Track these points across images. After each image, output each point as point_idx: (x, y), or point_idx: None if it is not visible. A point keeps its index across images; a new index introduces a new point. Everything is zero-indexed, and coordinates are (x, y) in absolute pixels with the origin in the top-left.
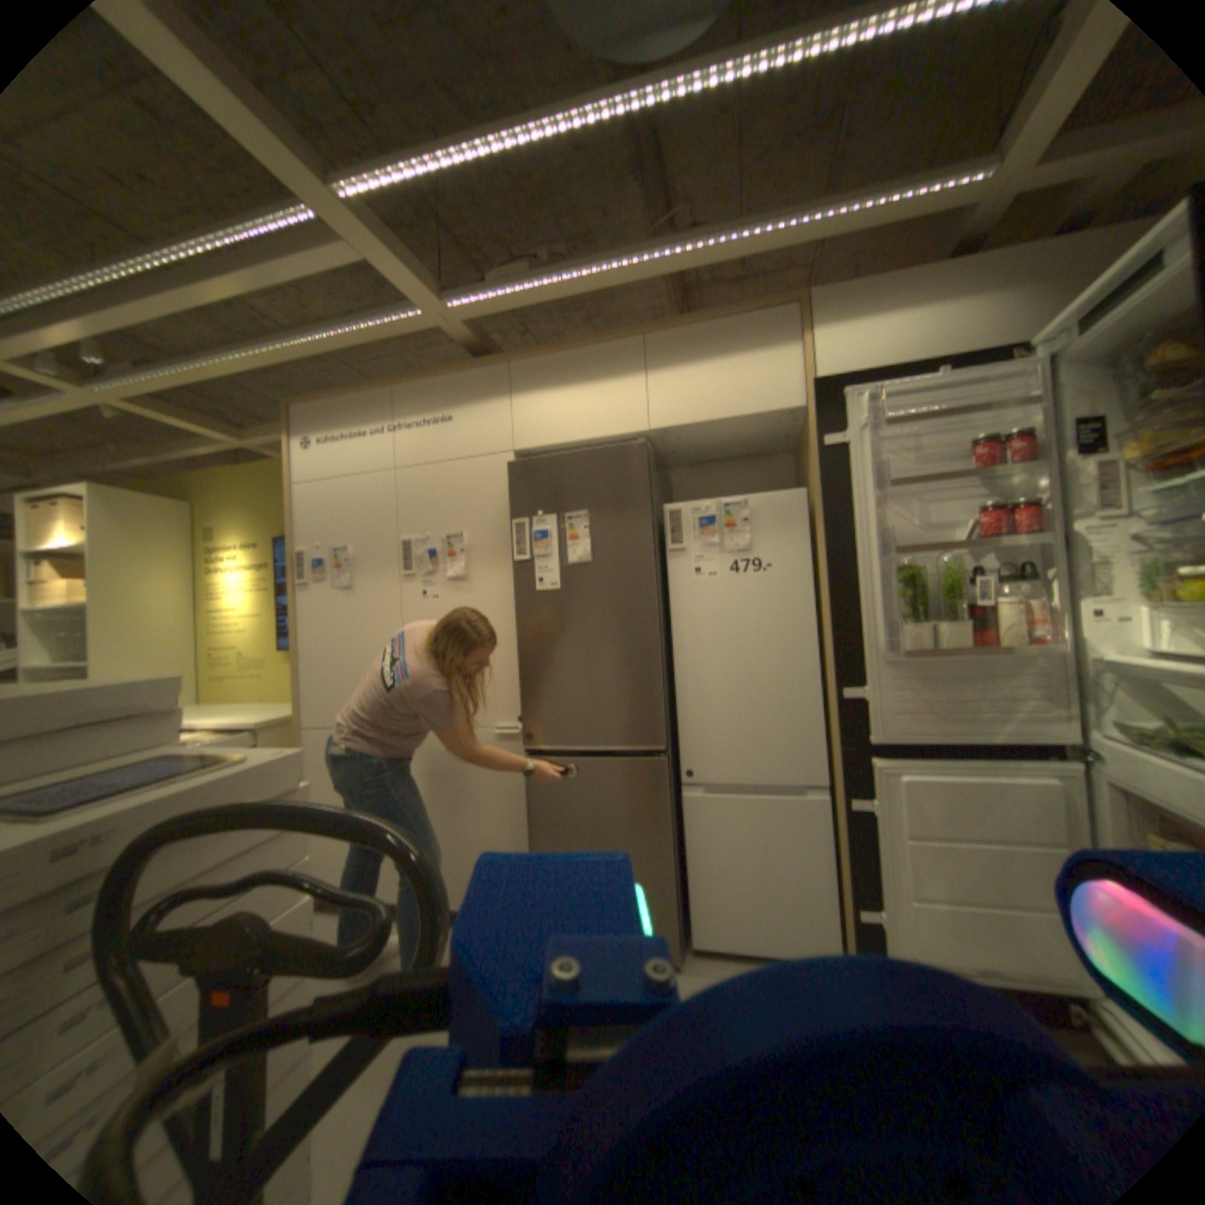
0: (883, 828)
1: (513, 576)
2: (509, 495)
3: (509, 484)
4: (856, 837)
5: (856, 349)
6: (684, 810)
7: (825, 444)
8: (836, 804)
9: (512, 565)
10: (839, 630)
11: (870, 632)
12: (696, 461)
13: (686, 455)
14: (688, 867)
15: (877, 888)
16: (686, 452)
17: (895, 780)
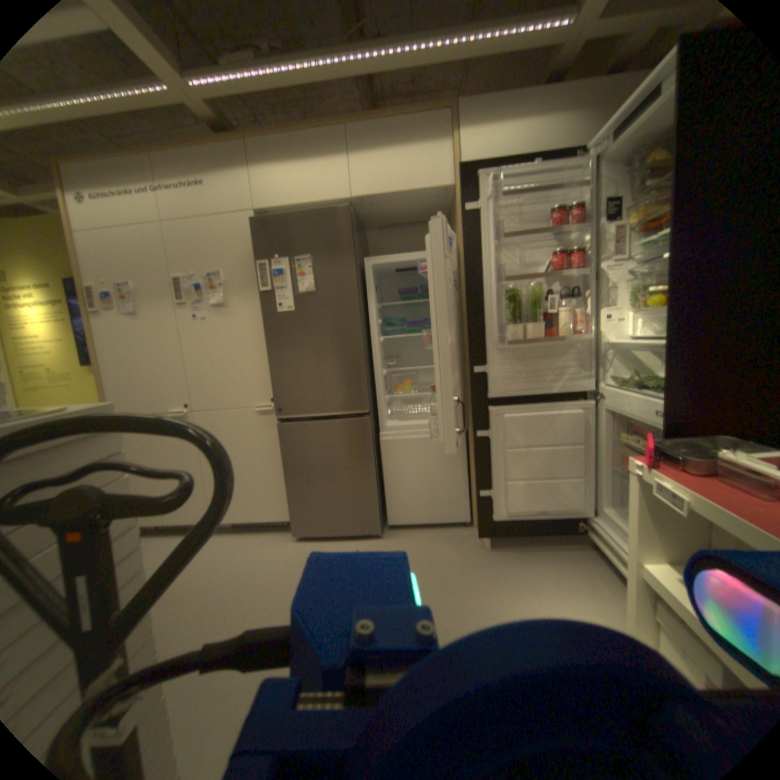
0: (492, 444)
1: (260, 302)
2: (252, 243)
3: (252, 235)
4: (478, 452)
5: (486, 146)
6: (381, 448)
7: (465, 212)
8: (467, 436)
9: (259, 295)
10: (471, 333)
11: (489, 331)
12: (384, 225)
13: (377, 219)
14: (384, 480)
15: (488, 477)
16: (377, 217)
17: (500, 417)
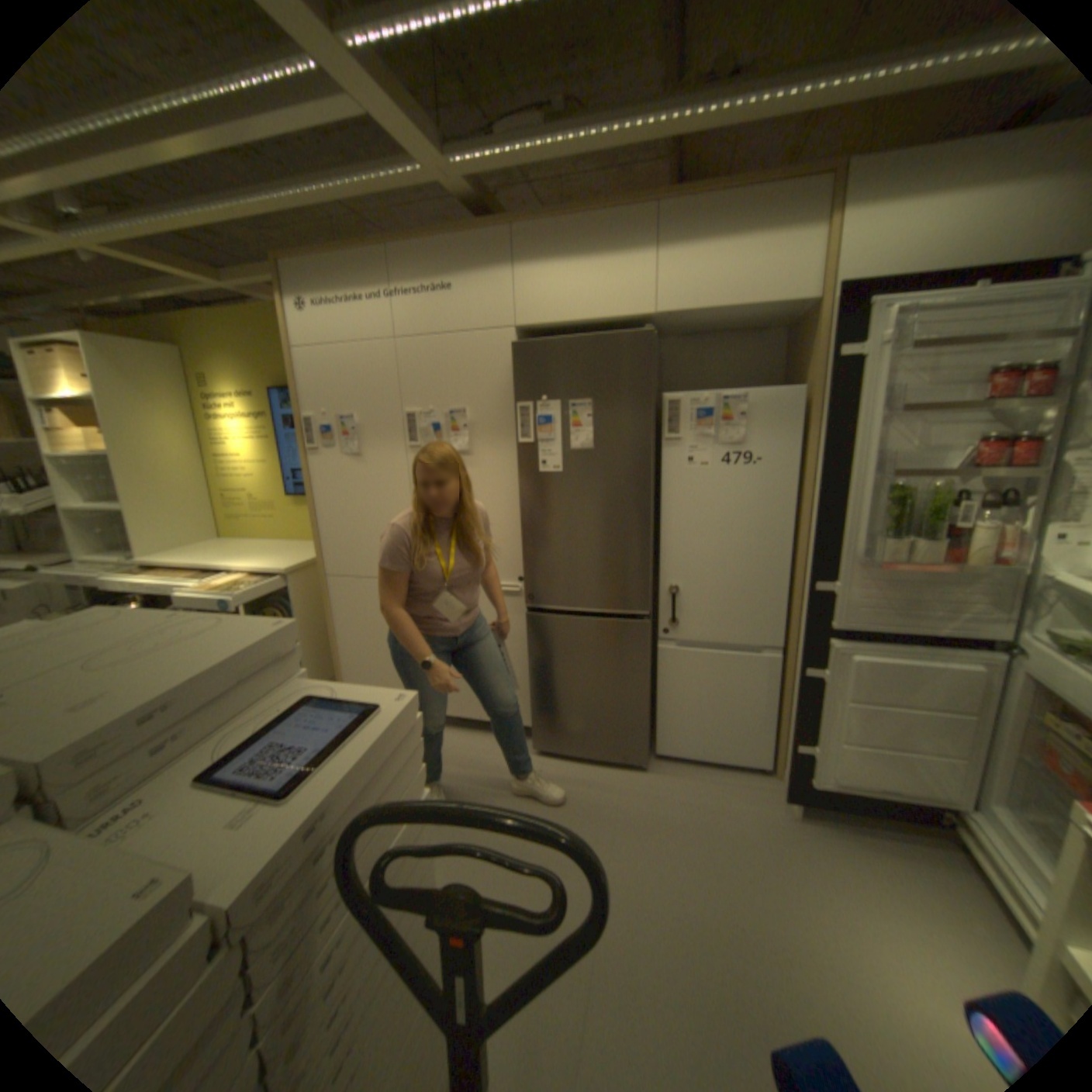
0: (830, 693)
1: (514, 453)
2: (511, 373)
3: (511, 362)
4: (801, 691)
5: (888, 239)
6: (657, 657)
7: (837, 348)
8: (785, 661)
9: (514, 444)
10: (817, 527)
11: (852, 540)
12: (690, 333)
13: (683, 330)
14: (657, 700)
15: (815, 732)
16: (684, 328)
17: (848, 659)
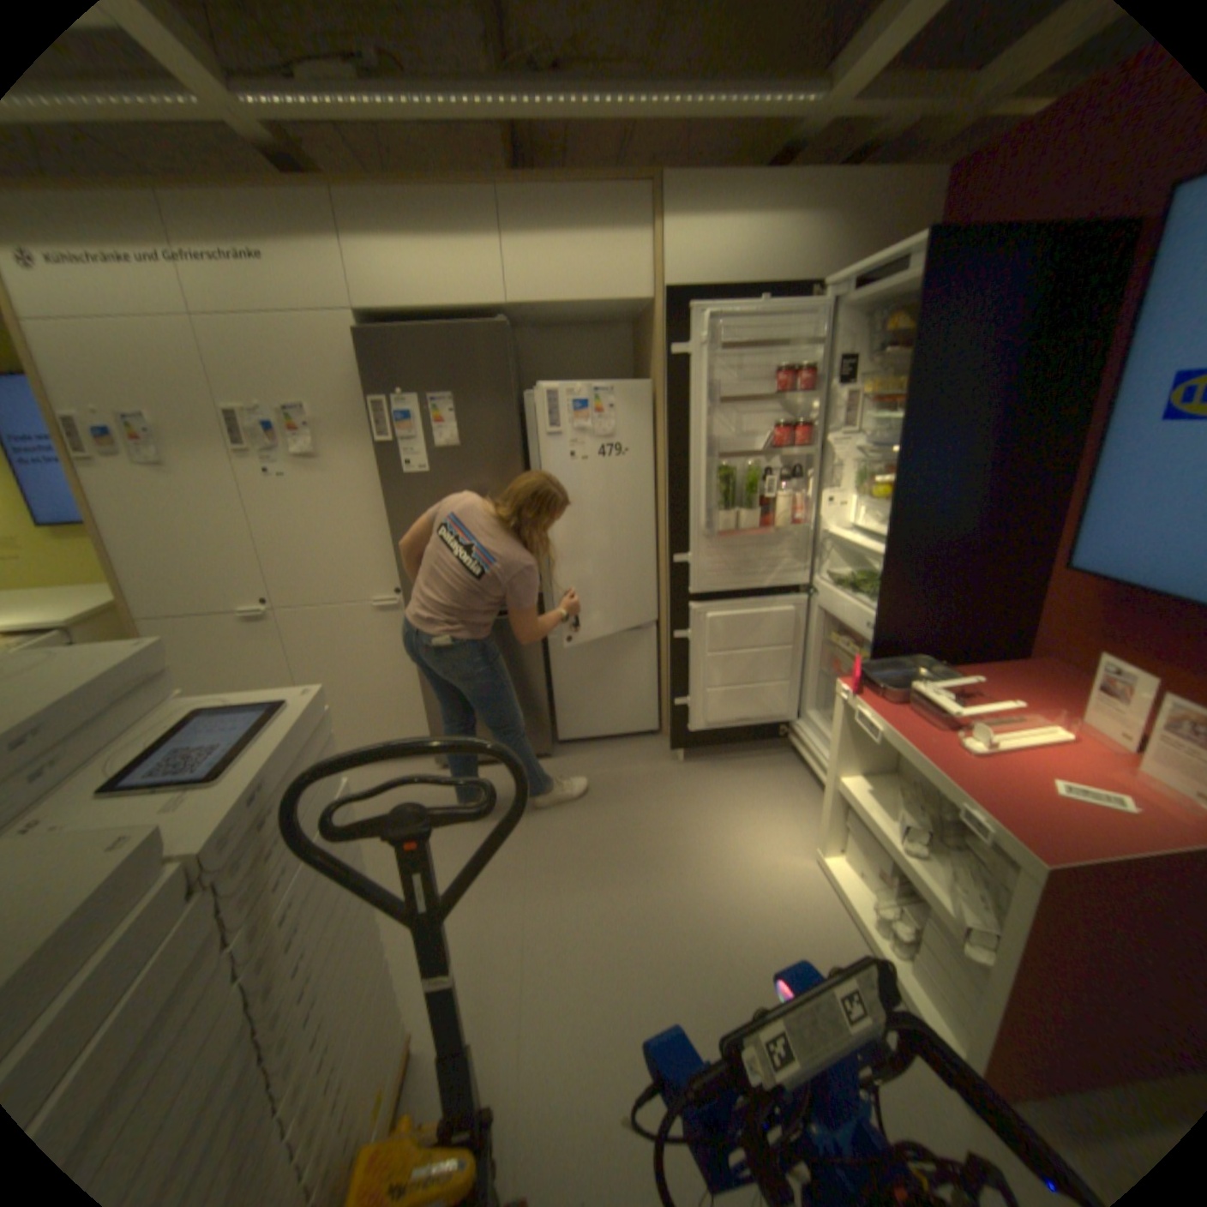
0: (693, 649)
1: (372, 454)
2: (356, 363)
3: (354, 350)
4: (673, 653)
5: (700, 250)
6: (549, 649)
7: (670, 347)
8: (659, 632)
9: (370, 443)
10: (671, 508)
11: (696, 515)
12: (544, 325)
13: (536, 321)
14: (554, 688)
15: (686, 684)
16: (537, 319)
17: (703, 617)
